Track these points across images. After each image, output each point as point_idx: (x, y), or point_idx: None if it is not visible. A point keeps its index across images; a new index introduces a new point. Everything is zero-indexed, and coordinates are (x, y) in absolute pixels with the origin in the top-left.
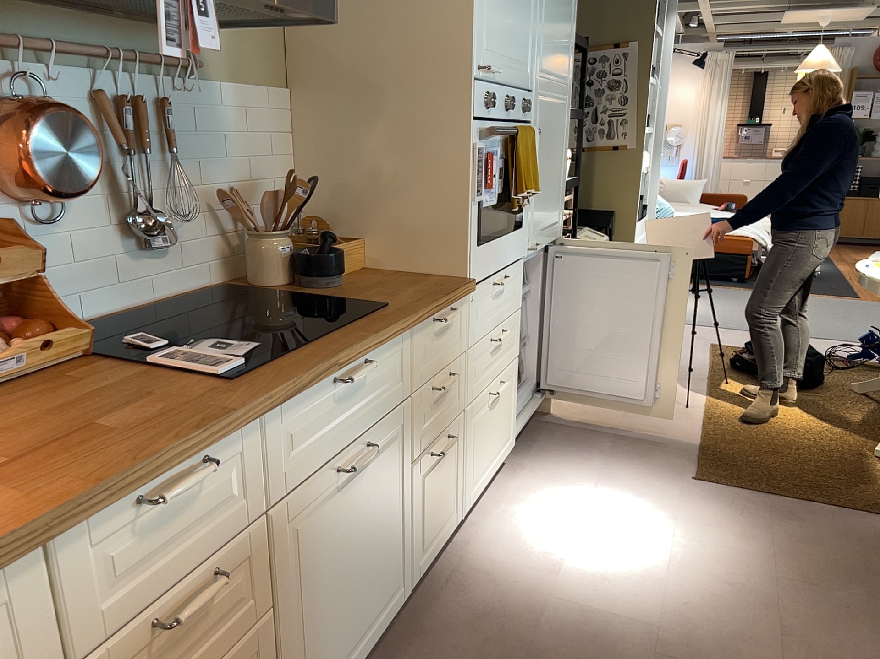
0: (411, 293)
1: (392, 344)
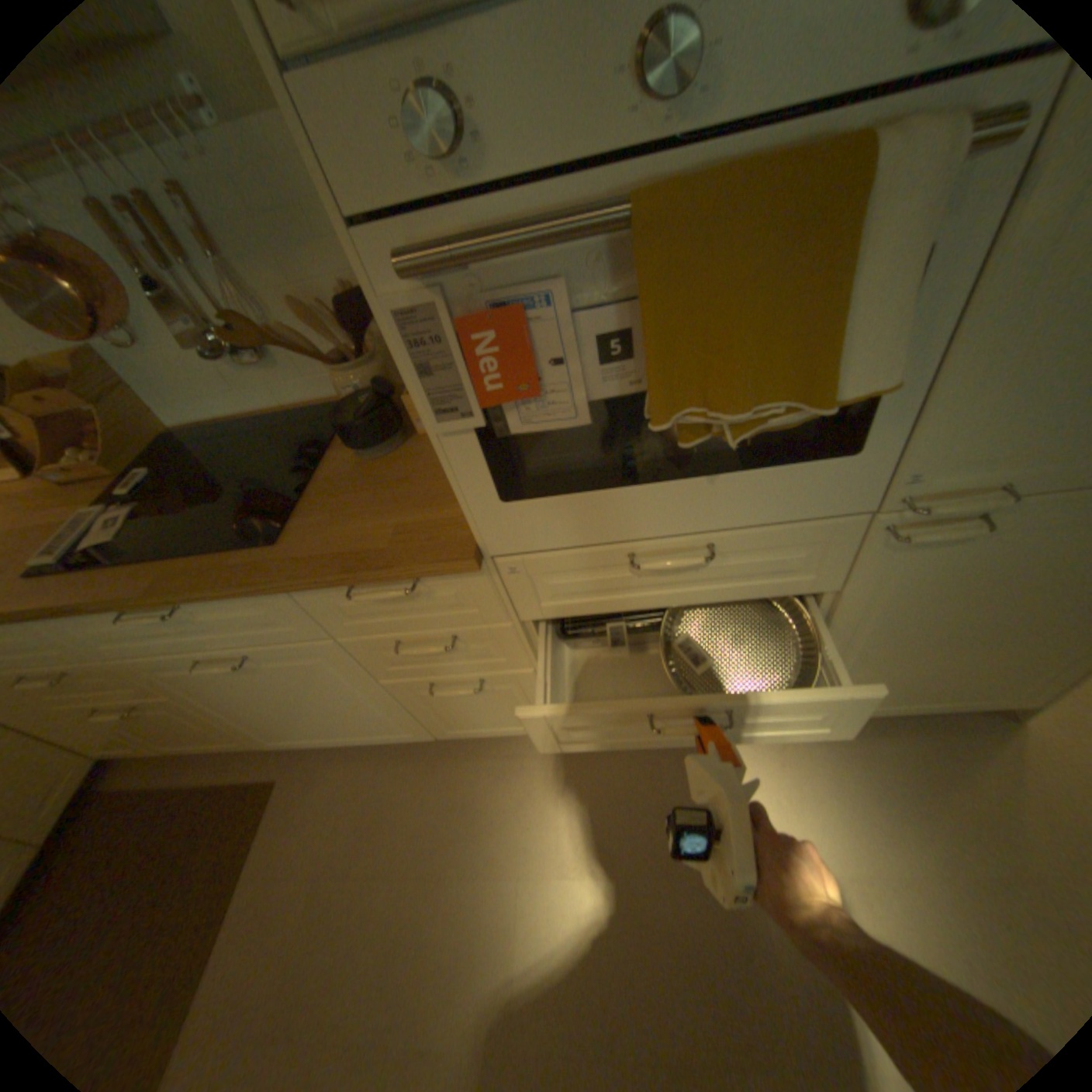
0: (345, 534)
1: (236, 598)
